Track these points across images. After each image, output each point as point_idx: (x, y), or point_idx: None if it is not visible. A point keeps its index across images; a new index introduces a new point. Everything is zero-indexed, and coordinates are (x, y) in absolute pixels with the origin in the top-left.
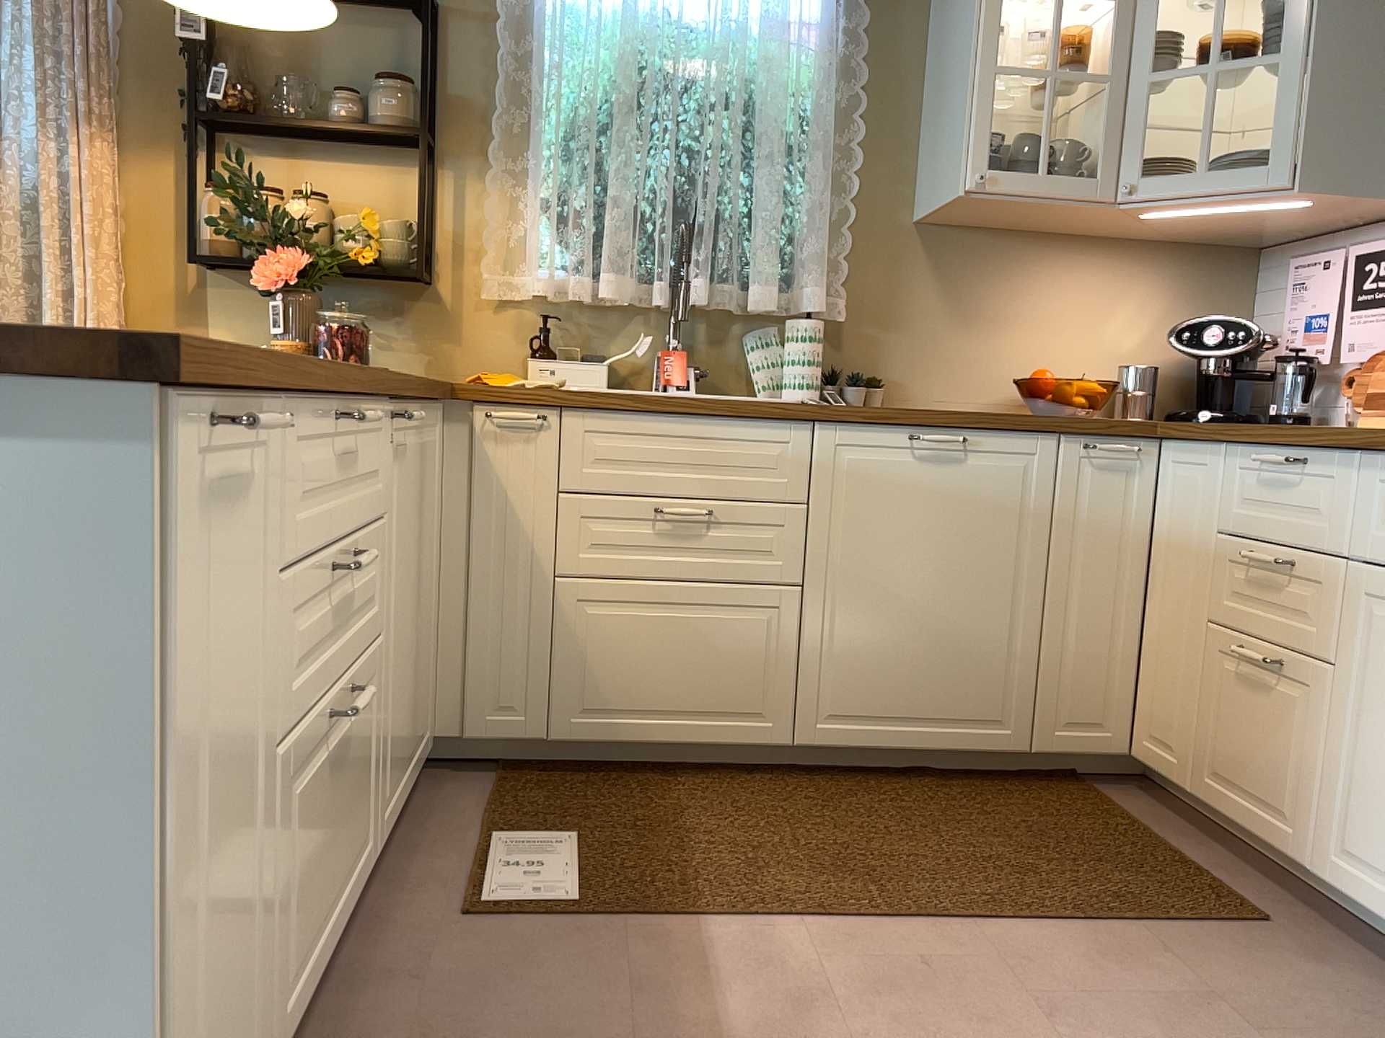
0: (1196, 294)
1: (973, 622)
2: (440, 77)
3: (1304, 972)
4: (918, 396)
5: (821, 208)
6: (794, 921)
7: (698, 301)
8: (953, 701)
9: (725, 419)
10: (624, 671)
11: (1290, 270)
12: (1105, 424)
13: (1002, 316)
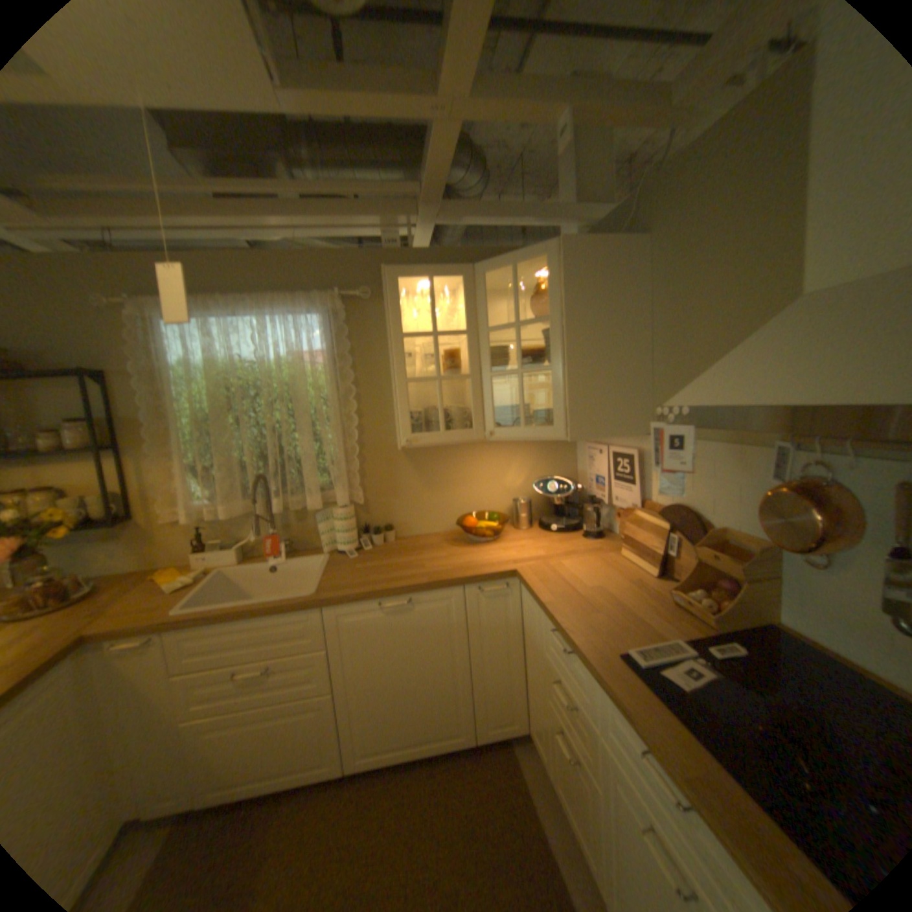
0: (547, 455)
1: (431, 691)
2: (111, 410)
3: None
4: (414, 529)
5: (342, 448)
6: None
7: (278, 512)
8: (429, 732)
9: (265, 618)
10: (233, 763)
11: (586, 448)
12: (486, 577)
13: (450, 482)
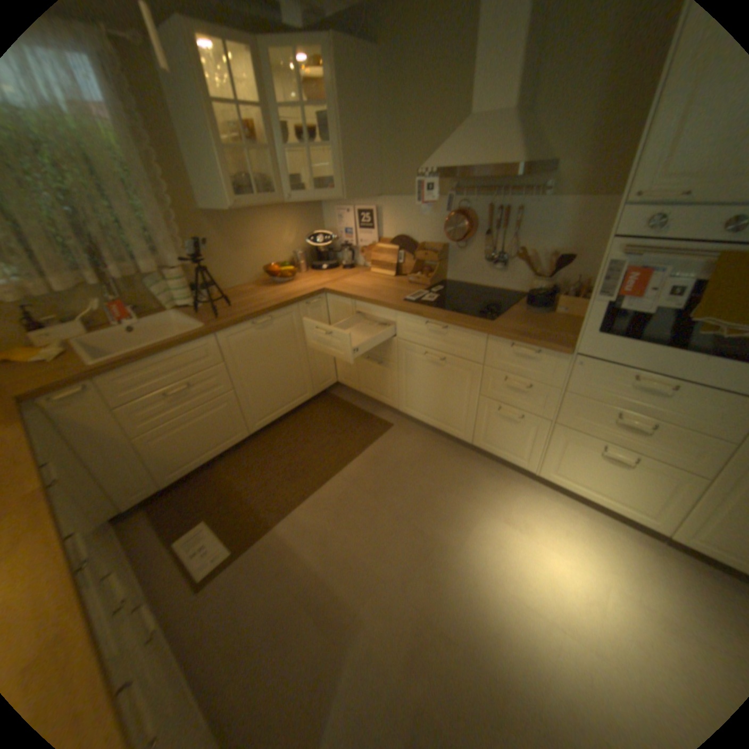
0: (305, 219)
1: (289, 372)
2: None
3: (406, 438)
4: (226, 284)
5: (153, 216)
6: (297, 509)
7: (113, 280)
8: (290, 396)
9: (176, 350)
10: (178, 454)
11: (334, 211)
12: (309, 296)
13: (245, 244)
